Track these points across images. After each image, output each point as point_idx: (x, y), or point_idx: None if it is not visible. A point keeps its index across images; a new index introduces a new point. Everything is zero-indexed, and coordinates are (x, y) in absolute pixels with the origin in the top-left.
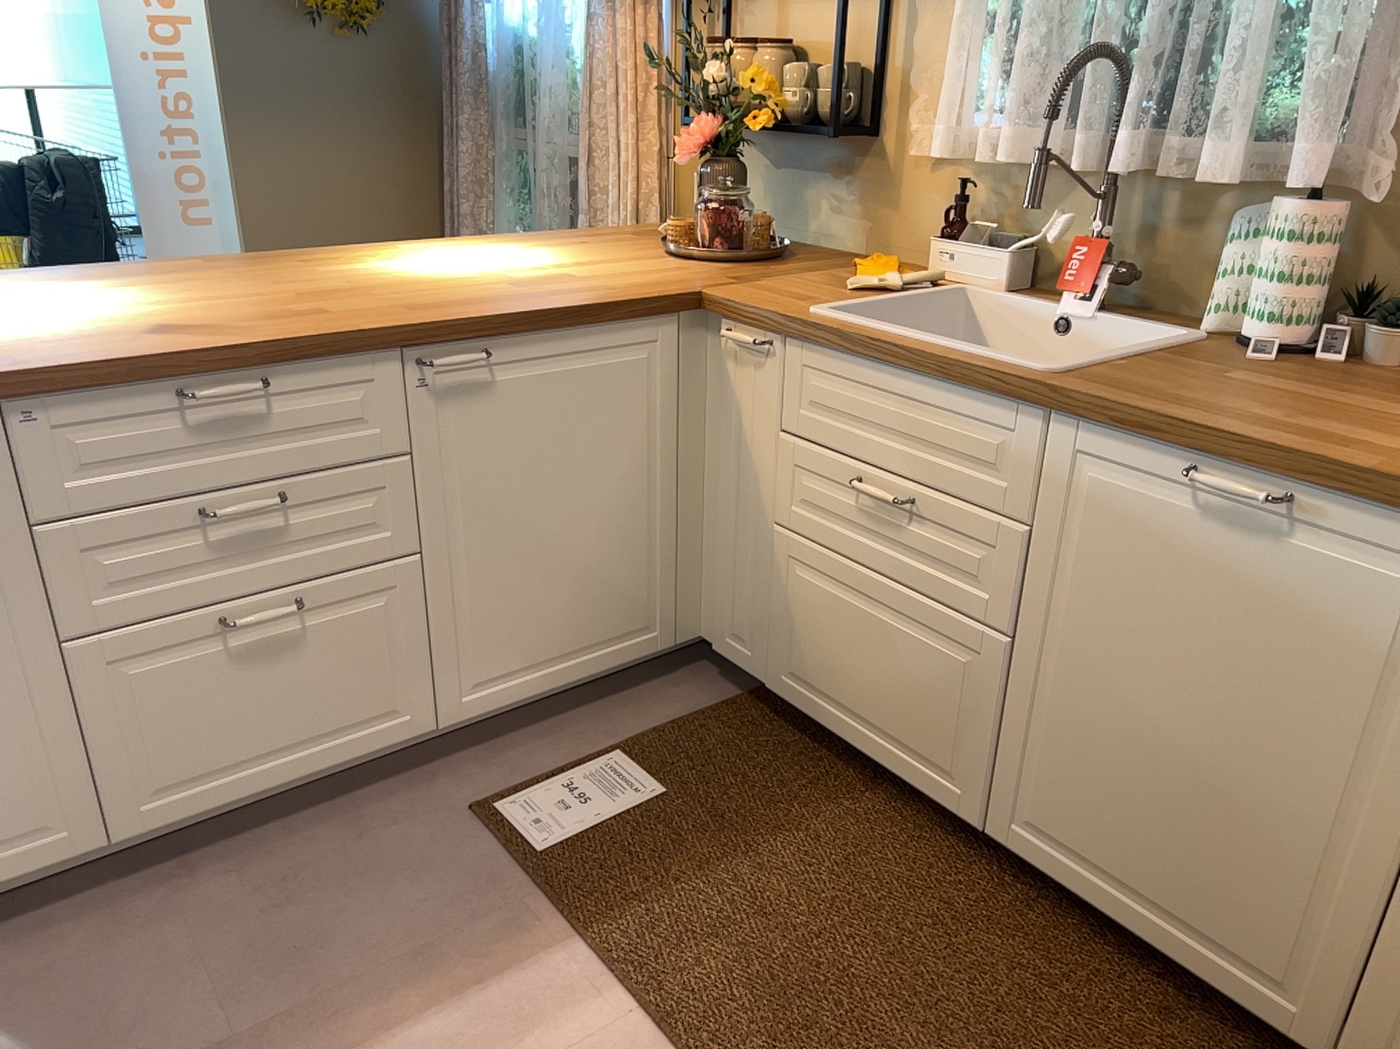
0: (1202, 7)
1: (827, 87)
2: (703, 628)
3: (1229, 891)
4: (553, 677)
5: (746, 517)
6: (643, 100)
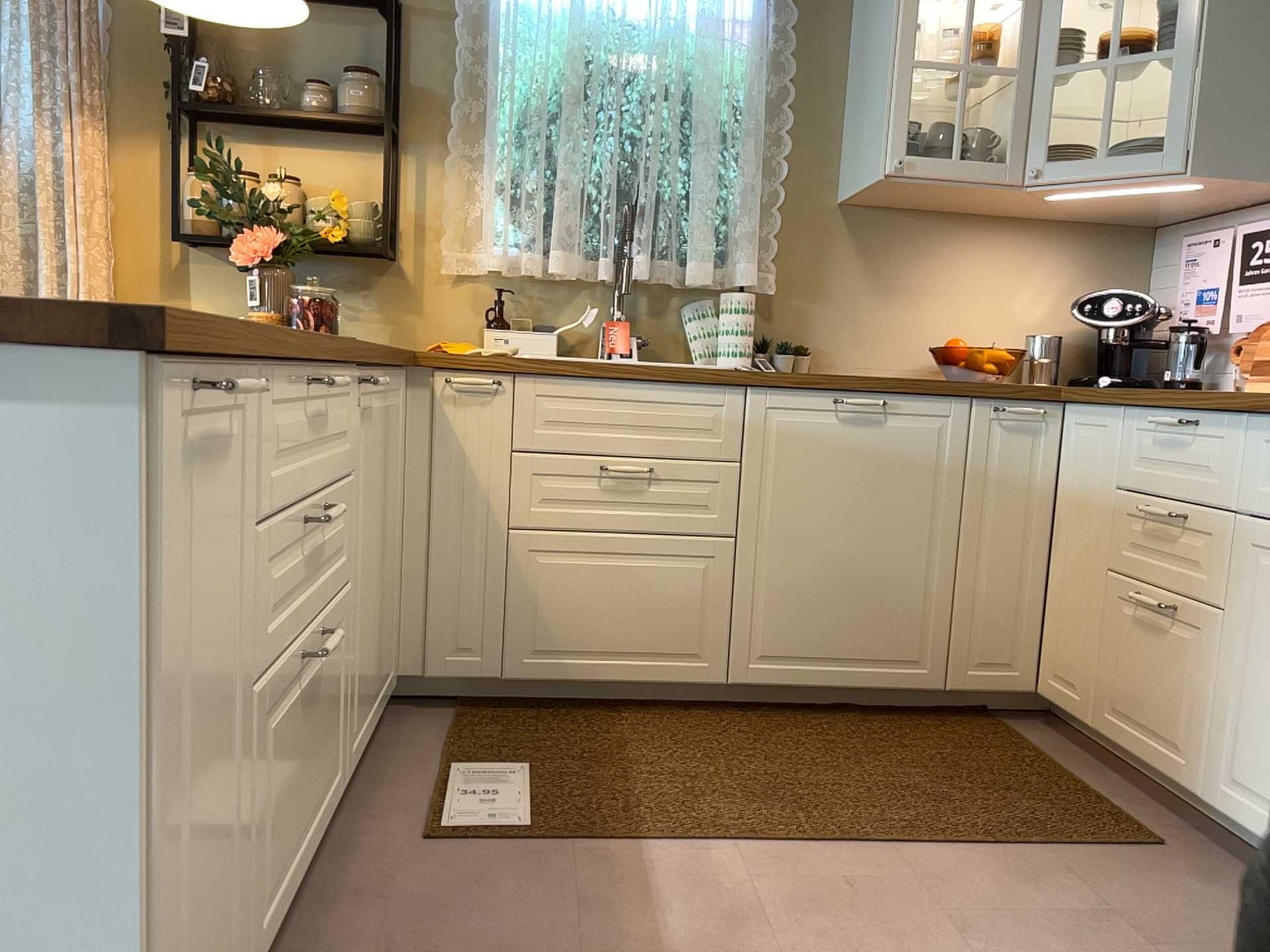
0: (654, 189)
1: (365, 216)
2: (403, 665)
3: (887, 625)
4: (370, 722)
5: (470, 535)
6: (98, 215)
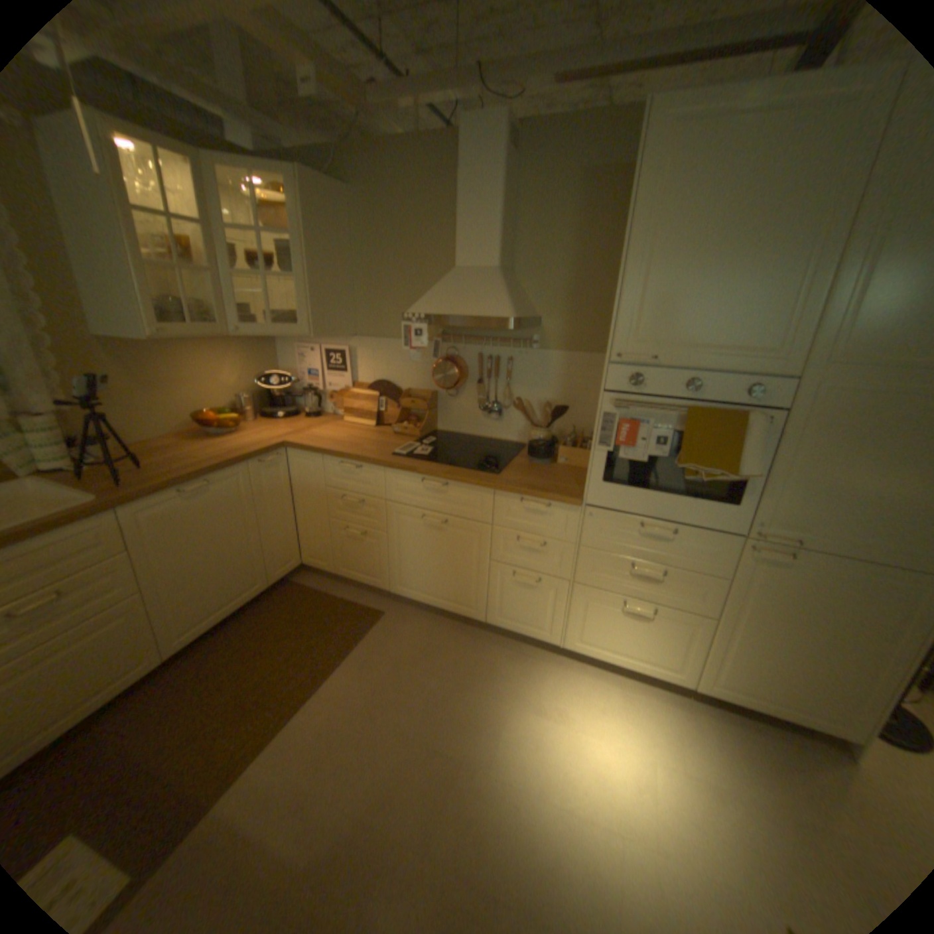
0: None
1: None
2: None
3: (237, 580)
4: None
5: None
6: None
